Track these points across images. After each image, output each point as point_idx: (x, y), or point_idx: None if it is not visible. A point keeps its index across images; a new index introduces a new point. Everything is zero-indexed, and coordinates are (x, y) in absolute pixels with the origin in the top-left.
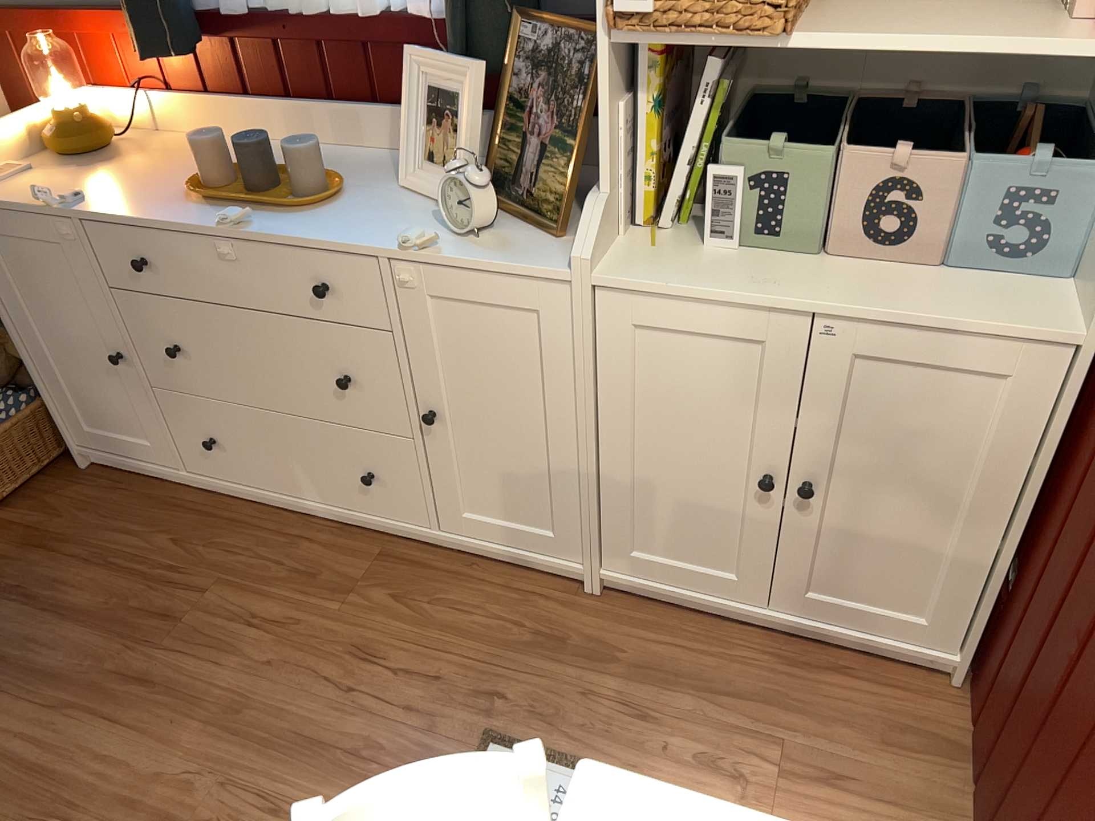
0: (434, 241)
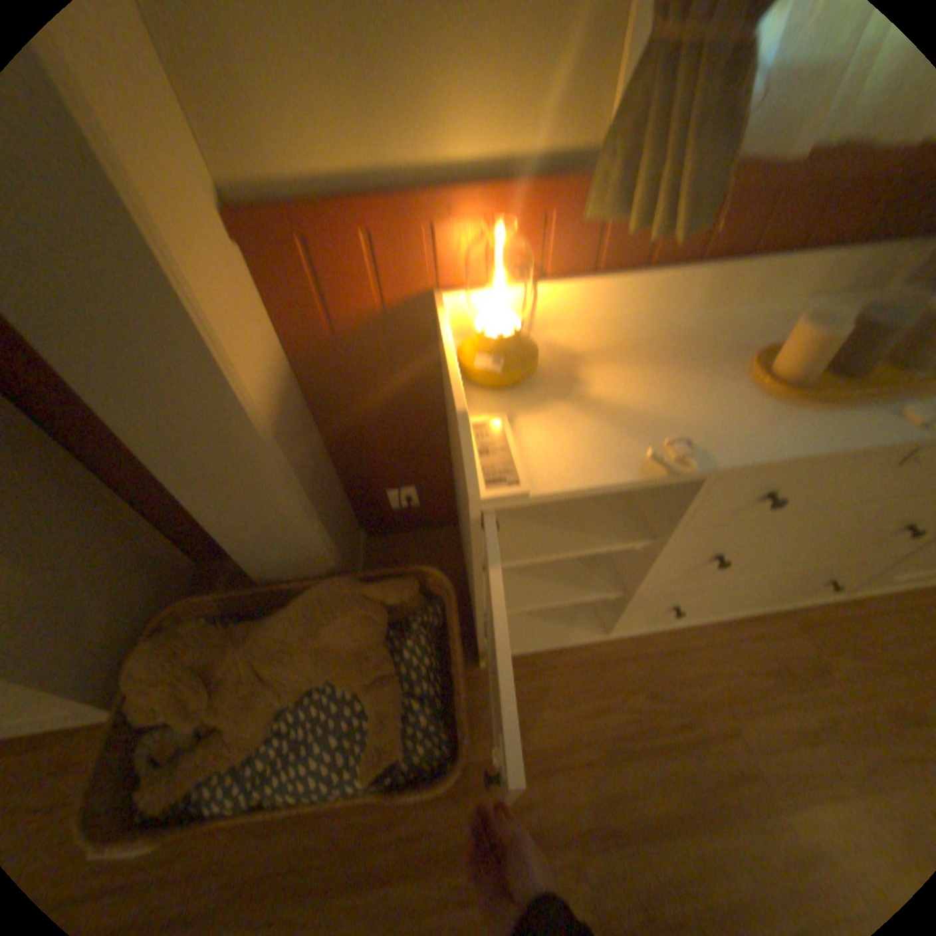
0: None
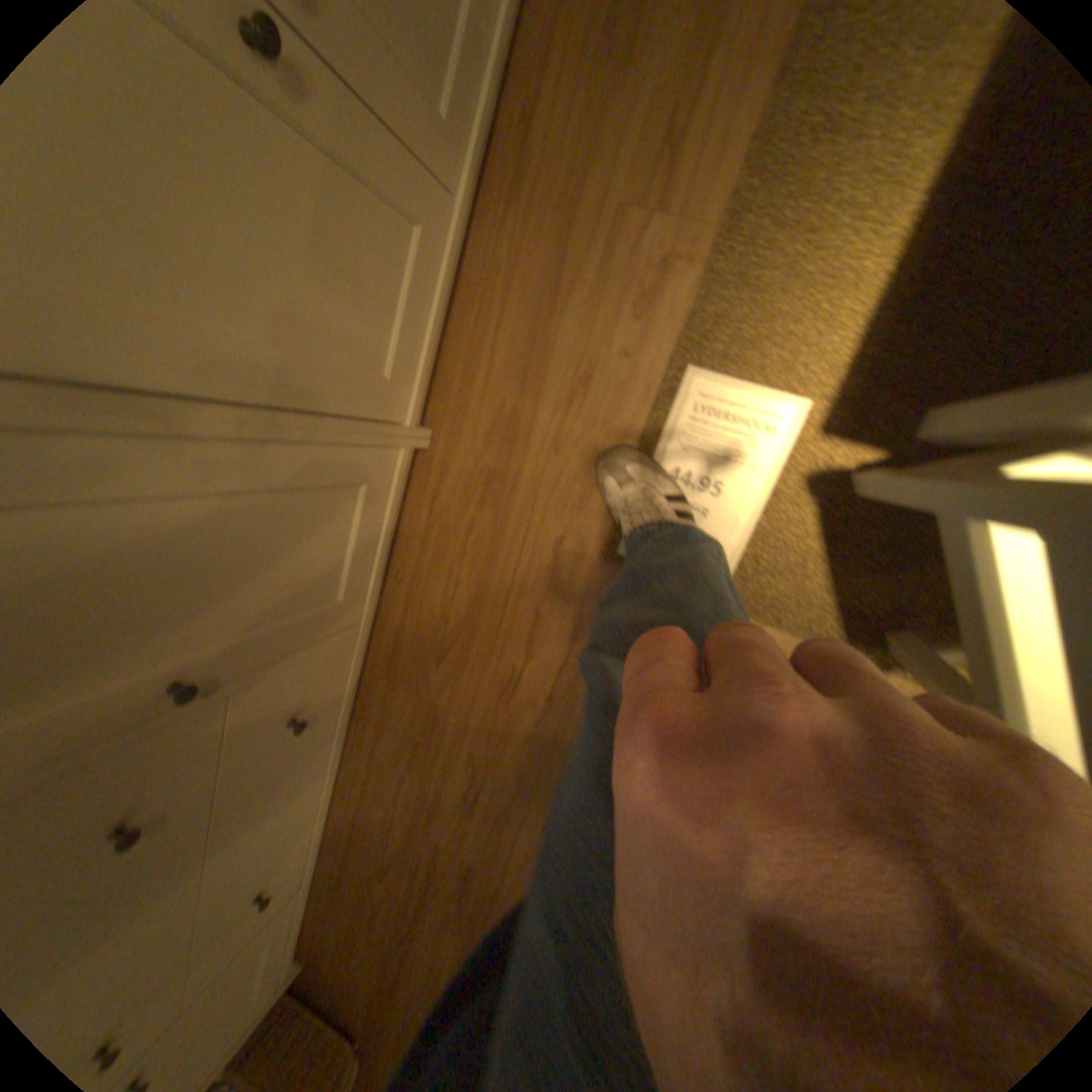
0: None
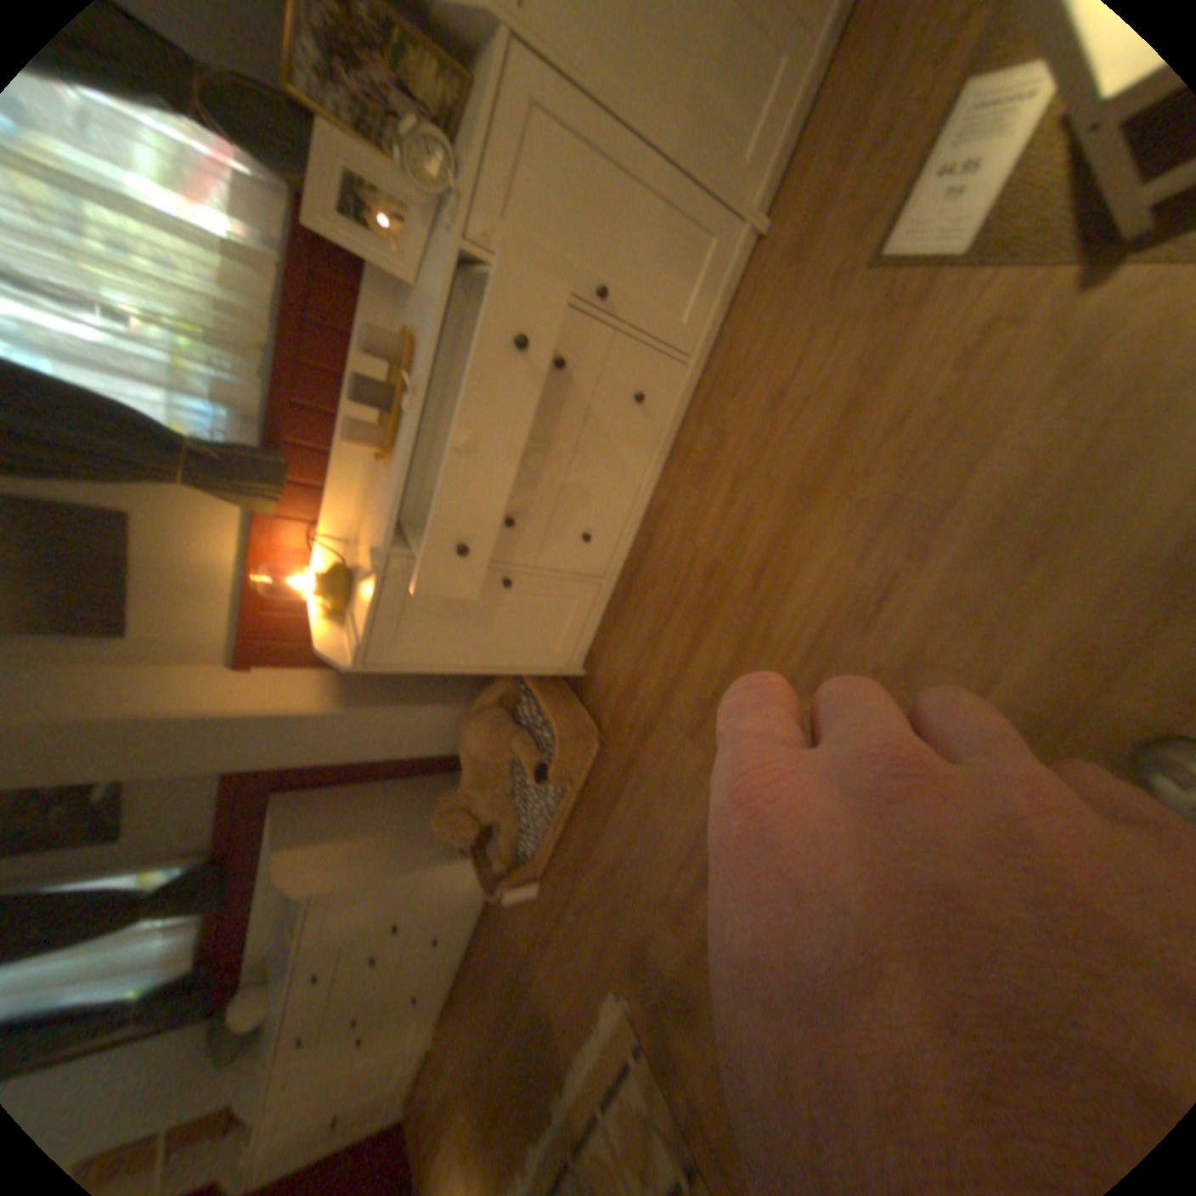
0: (444, 167)
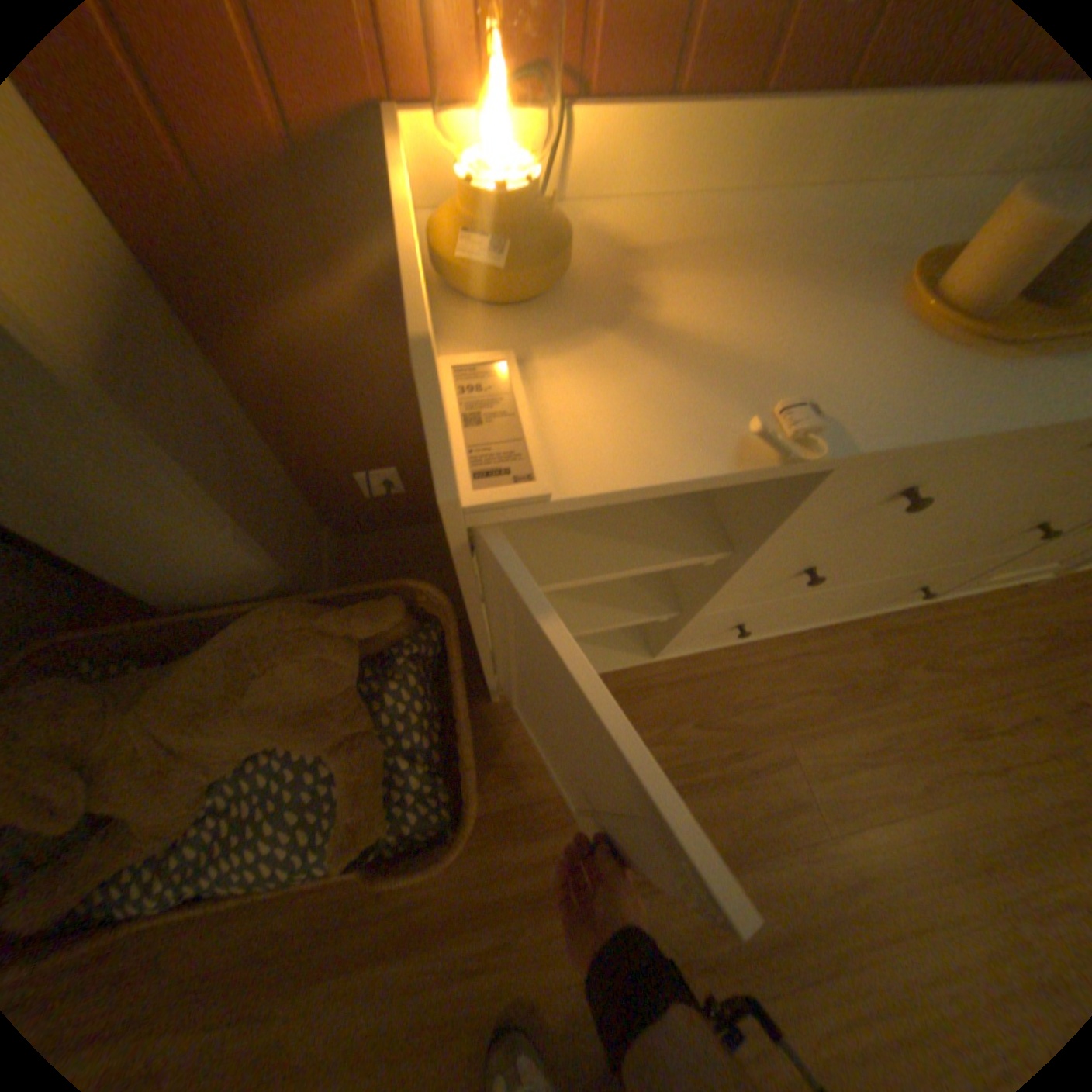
0: None
